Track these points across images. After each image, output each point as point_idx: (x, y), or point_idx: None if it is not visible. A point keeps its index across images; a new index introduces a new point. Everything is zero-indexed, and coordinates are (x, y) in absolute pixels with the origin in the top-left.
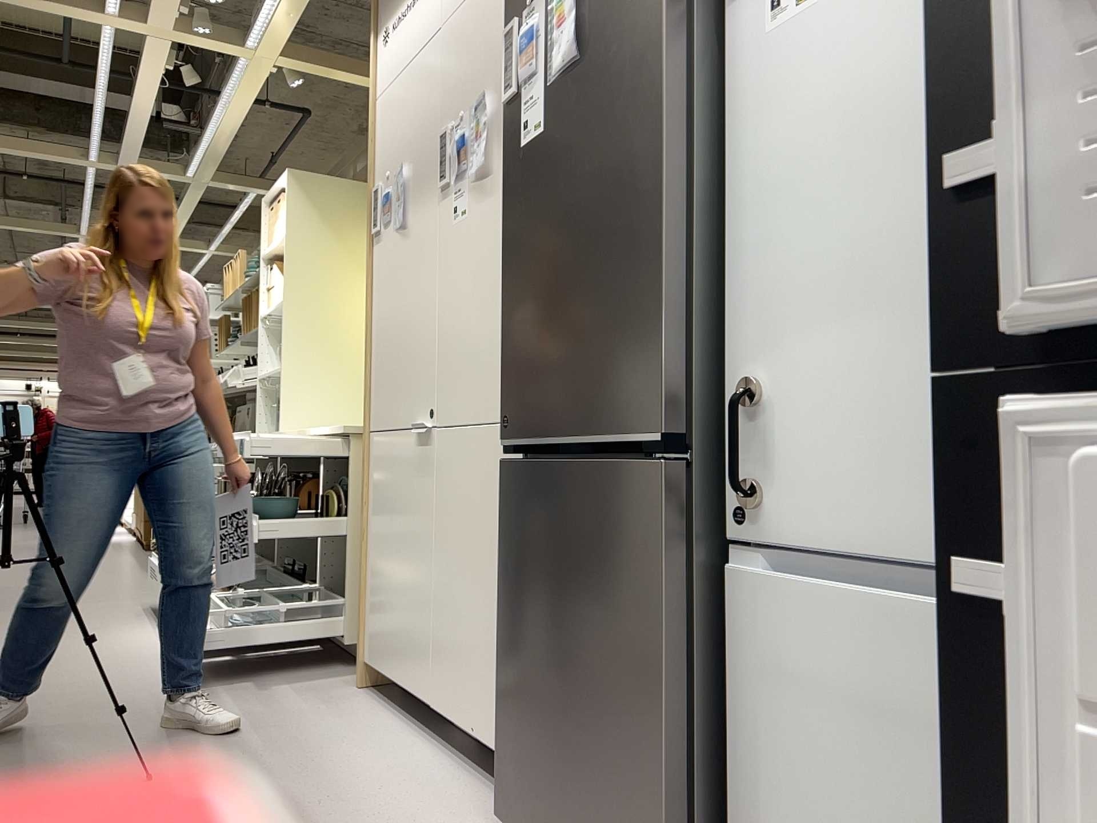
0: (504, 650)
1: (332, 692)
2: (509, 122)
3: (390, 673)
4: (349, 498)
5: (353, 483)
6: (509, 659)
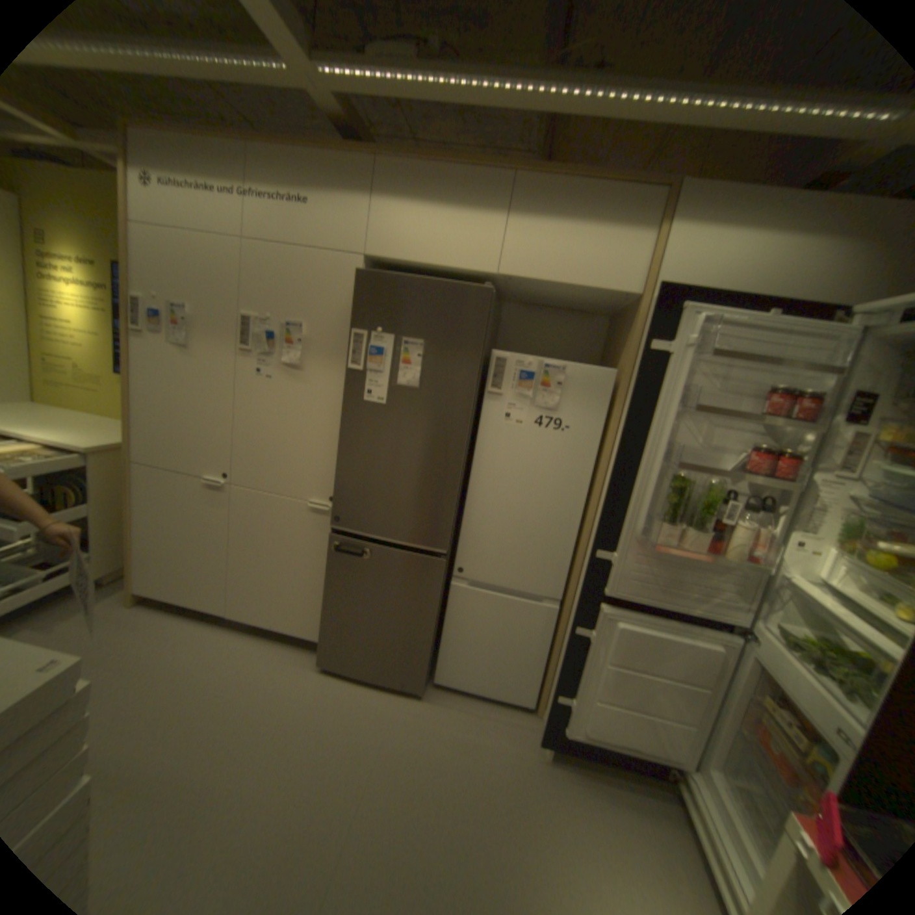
0: (327, 606)
1: (112, 615)
2: (352, 379)
3: (172, 599)
4: (83, 488)
5: (94, 482)
6: (332, 610)
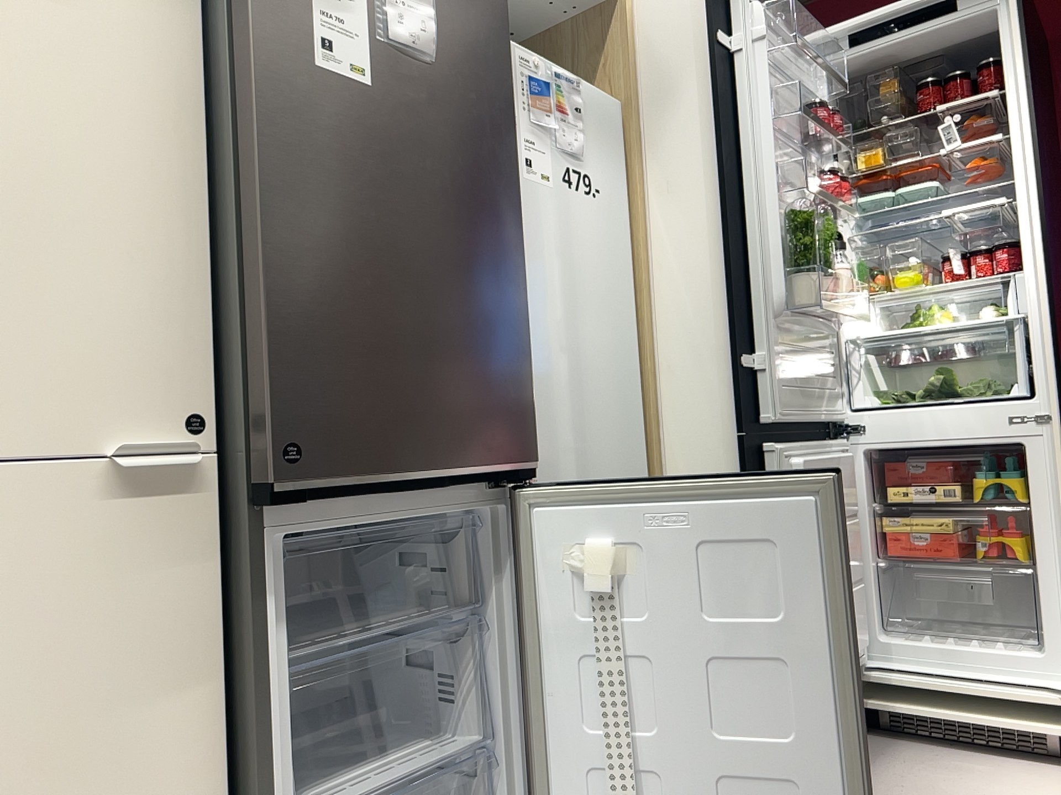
0: None
1: None
2: None
3: None
4: None
5: None
6: None
